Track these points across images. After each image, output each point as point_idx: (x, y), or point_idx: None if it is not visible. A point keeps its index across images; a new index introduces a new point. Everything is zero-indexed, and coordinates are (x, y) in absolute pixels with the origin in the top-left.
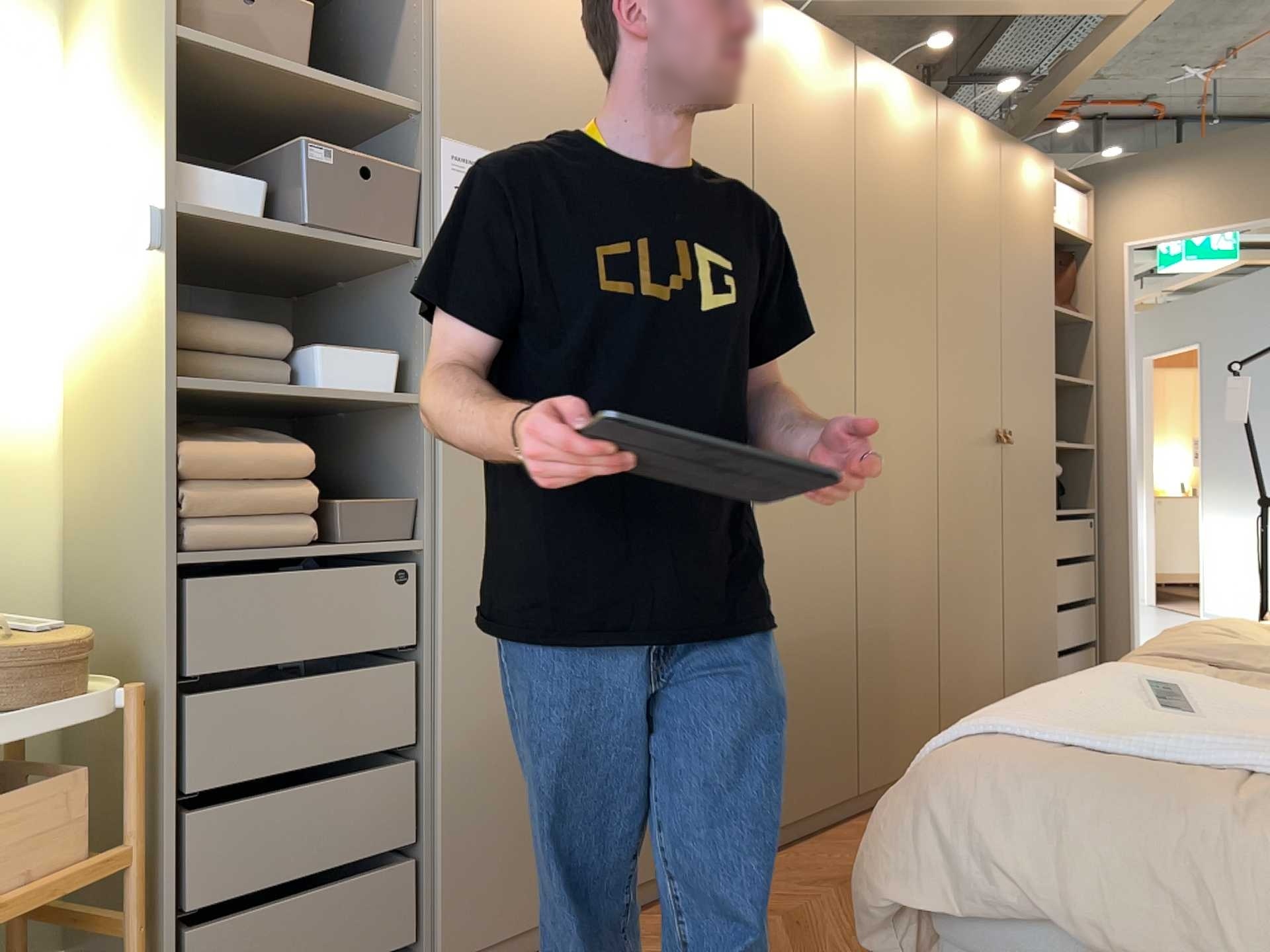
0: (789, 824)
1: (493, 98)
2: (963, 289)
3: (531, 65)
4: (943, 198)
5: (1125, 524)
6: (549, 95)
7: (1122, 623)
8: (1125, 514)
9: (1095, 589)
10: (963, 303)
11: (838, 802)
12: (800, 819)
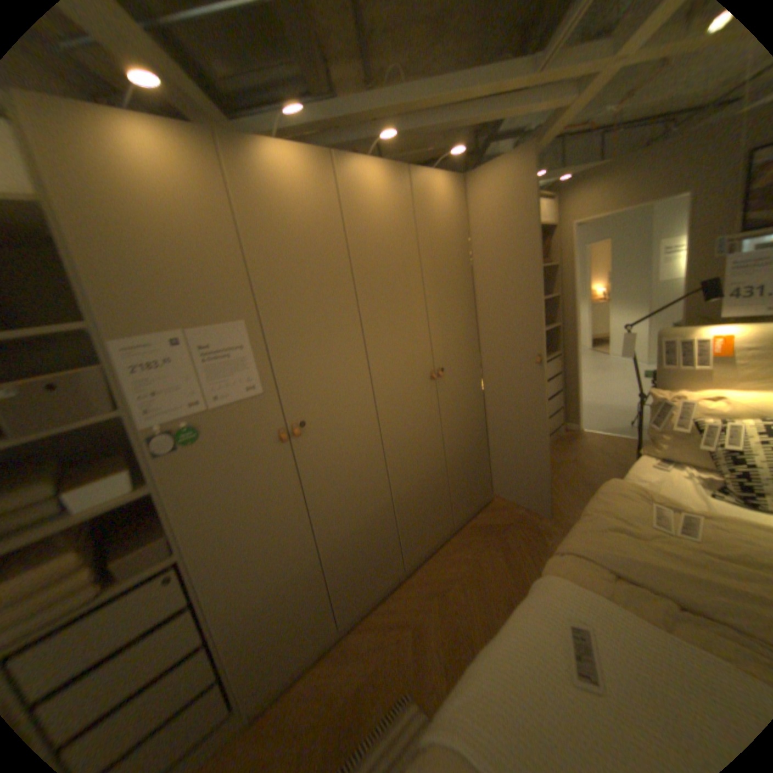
0: (426, 552)
1: (155, 294)
2: (494, 276)
3: (179, 261)
4: (479, 232)
5: (581, 355)
6: (199, 275)
7: (580, 398)
8: (581, 350)
9: (567, 383)
10: (494, 284)
11: (449, 532)
12: (431, 548)
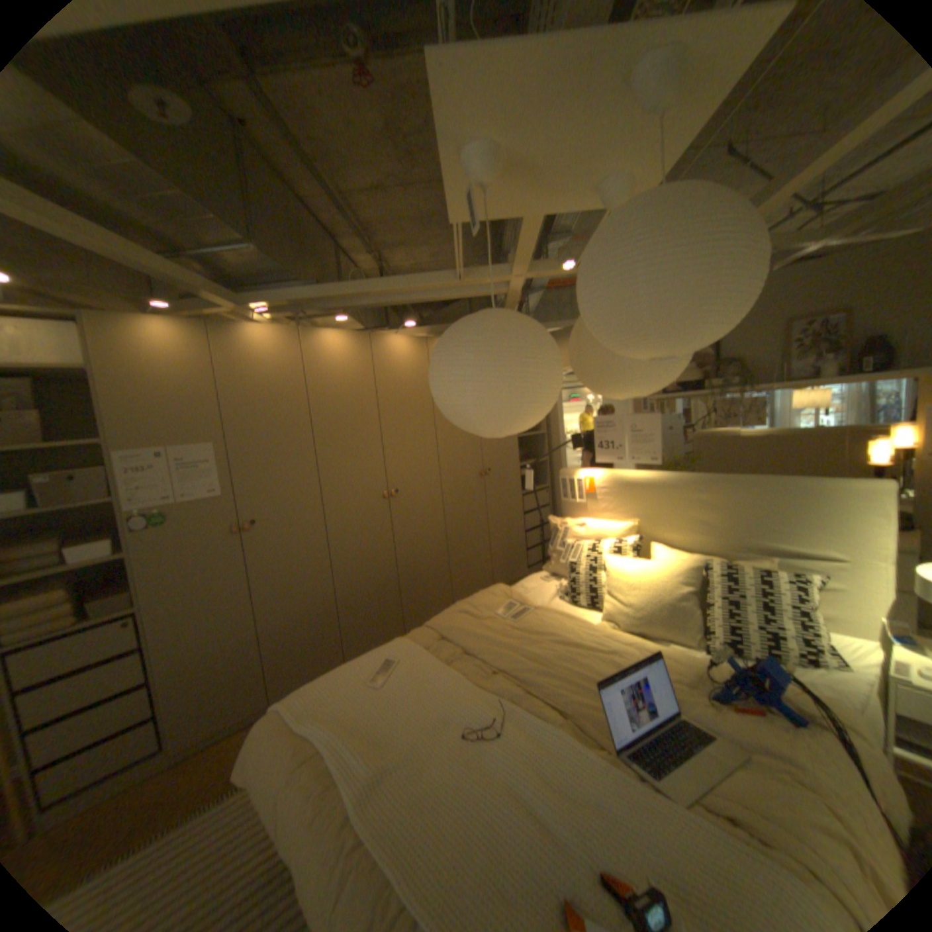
0: None
1: (146, 425)
2: None
3: (167, 404)
4: None
5: None
6: (180, 413)
7: None
8: None
9: None
10: None
11: None
12: None
